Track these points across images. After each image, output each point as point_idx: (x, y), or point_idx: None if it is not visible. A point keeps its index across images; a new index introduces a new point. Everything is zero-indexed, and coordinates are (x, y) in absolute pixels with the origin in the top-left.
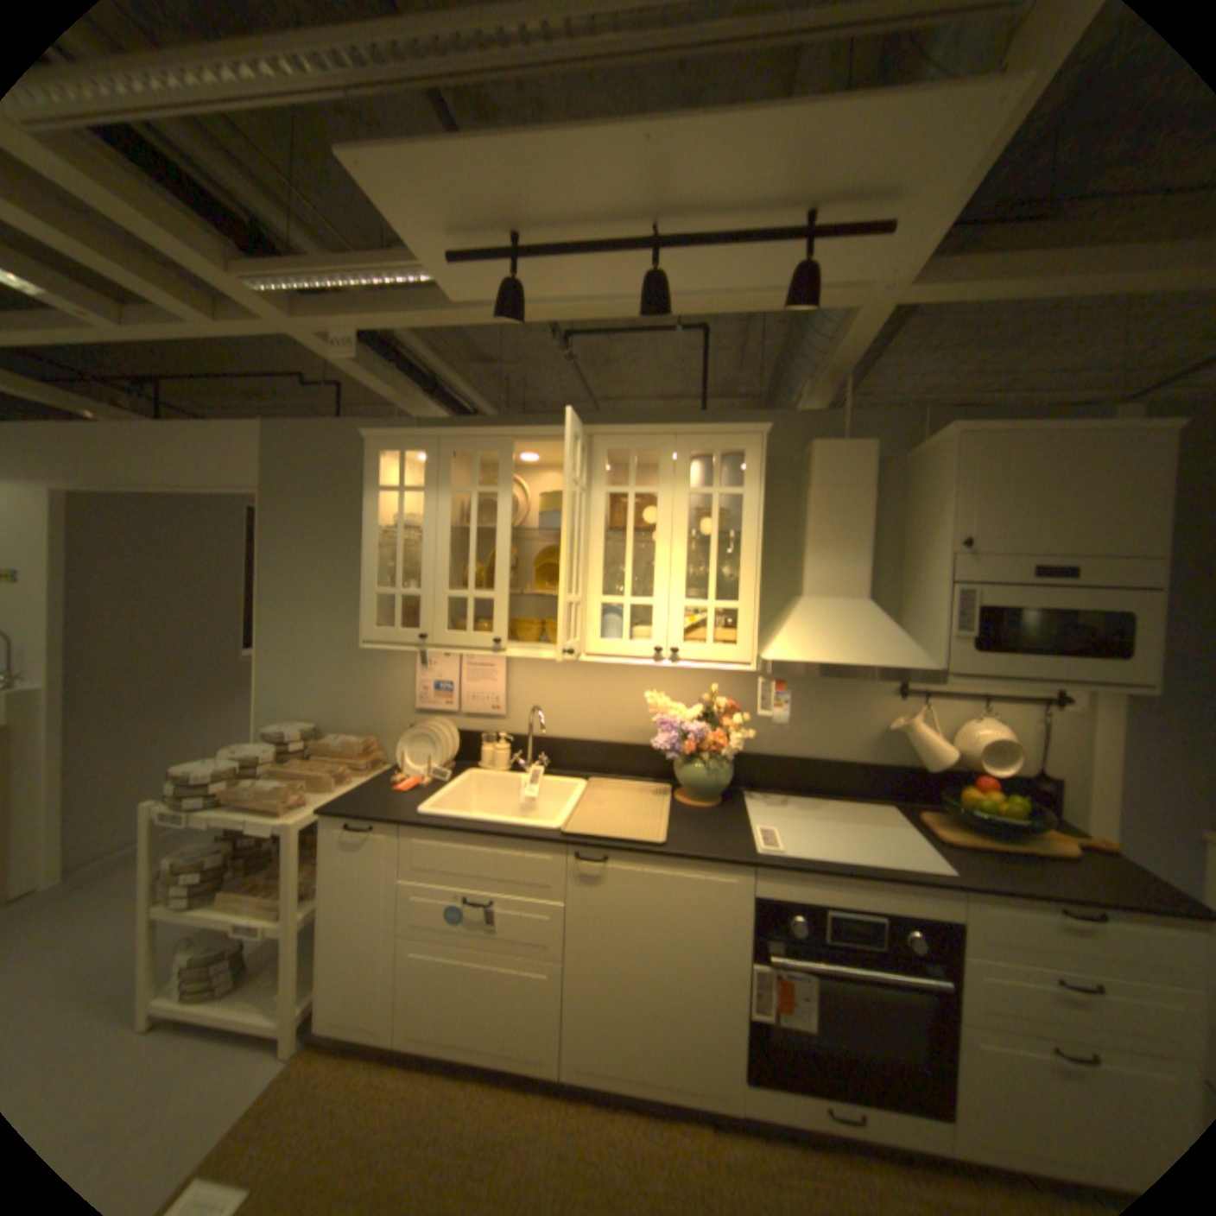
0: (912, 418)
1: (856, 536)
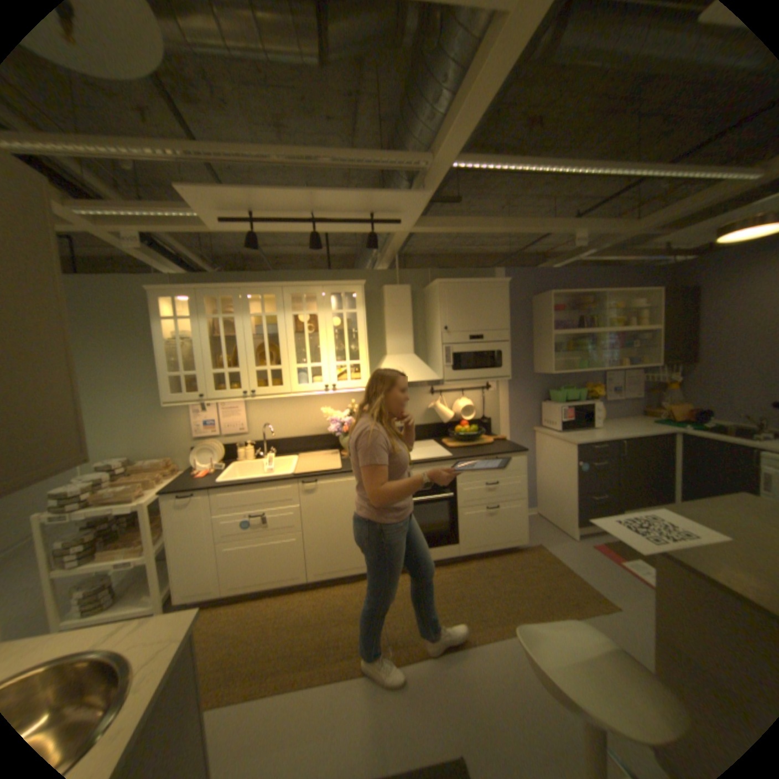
0: (424, 273)
1: (406, 327)
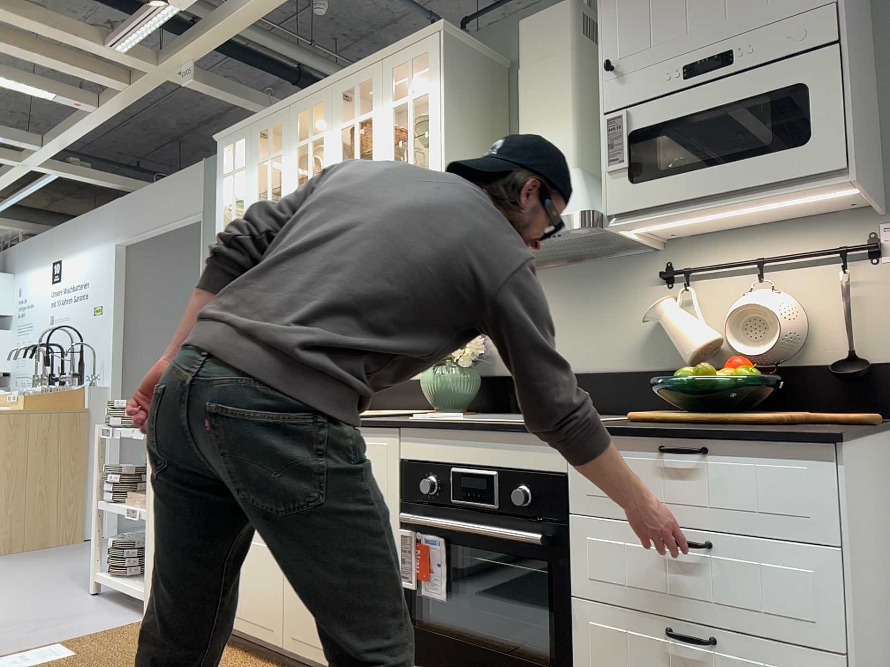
0: None
1: (556, 104)
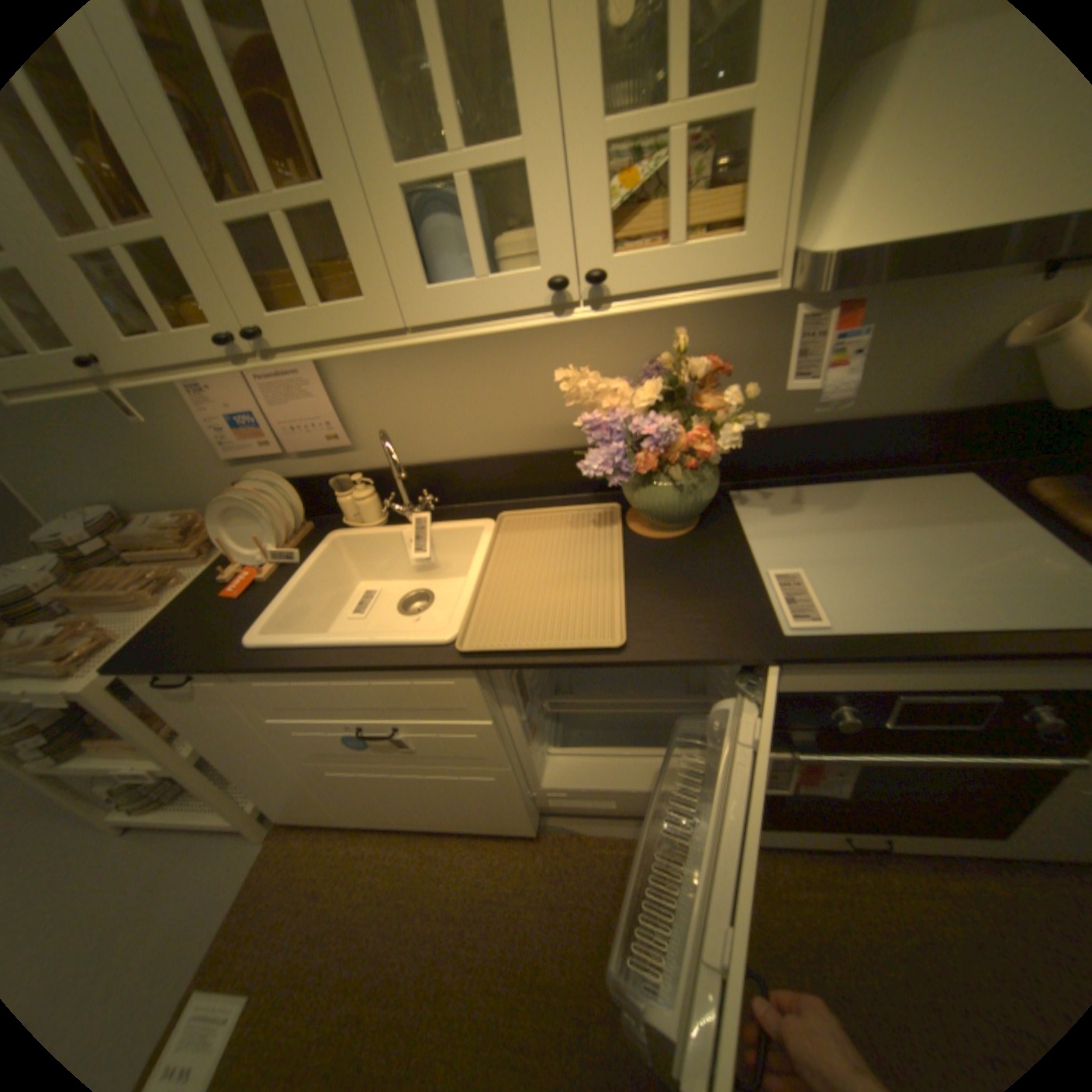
0: None
1: None
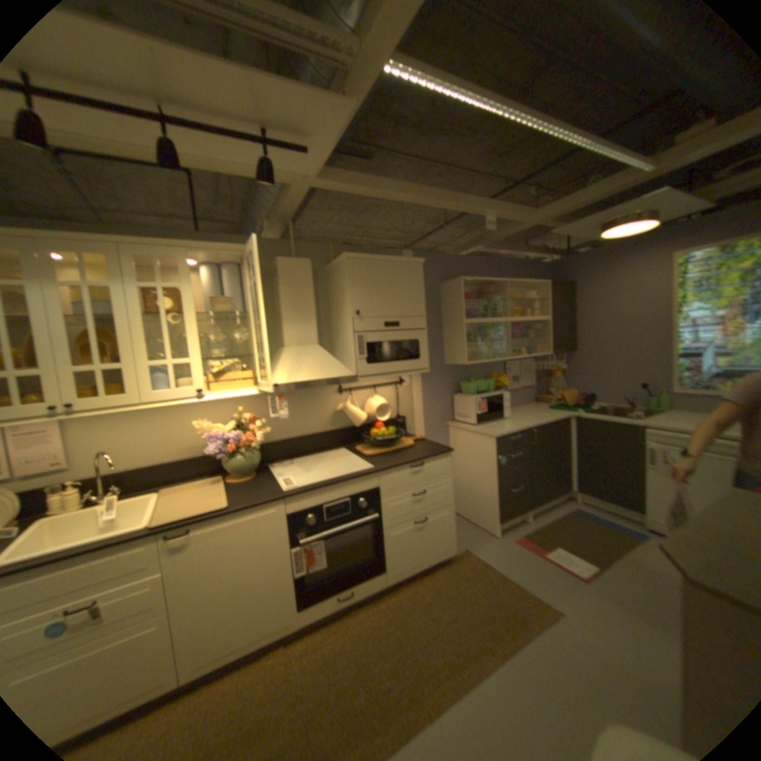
0: (324, 248)
1: (306, 311)
